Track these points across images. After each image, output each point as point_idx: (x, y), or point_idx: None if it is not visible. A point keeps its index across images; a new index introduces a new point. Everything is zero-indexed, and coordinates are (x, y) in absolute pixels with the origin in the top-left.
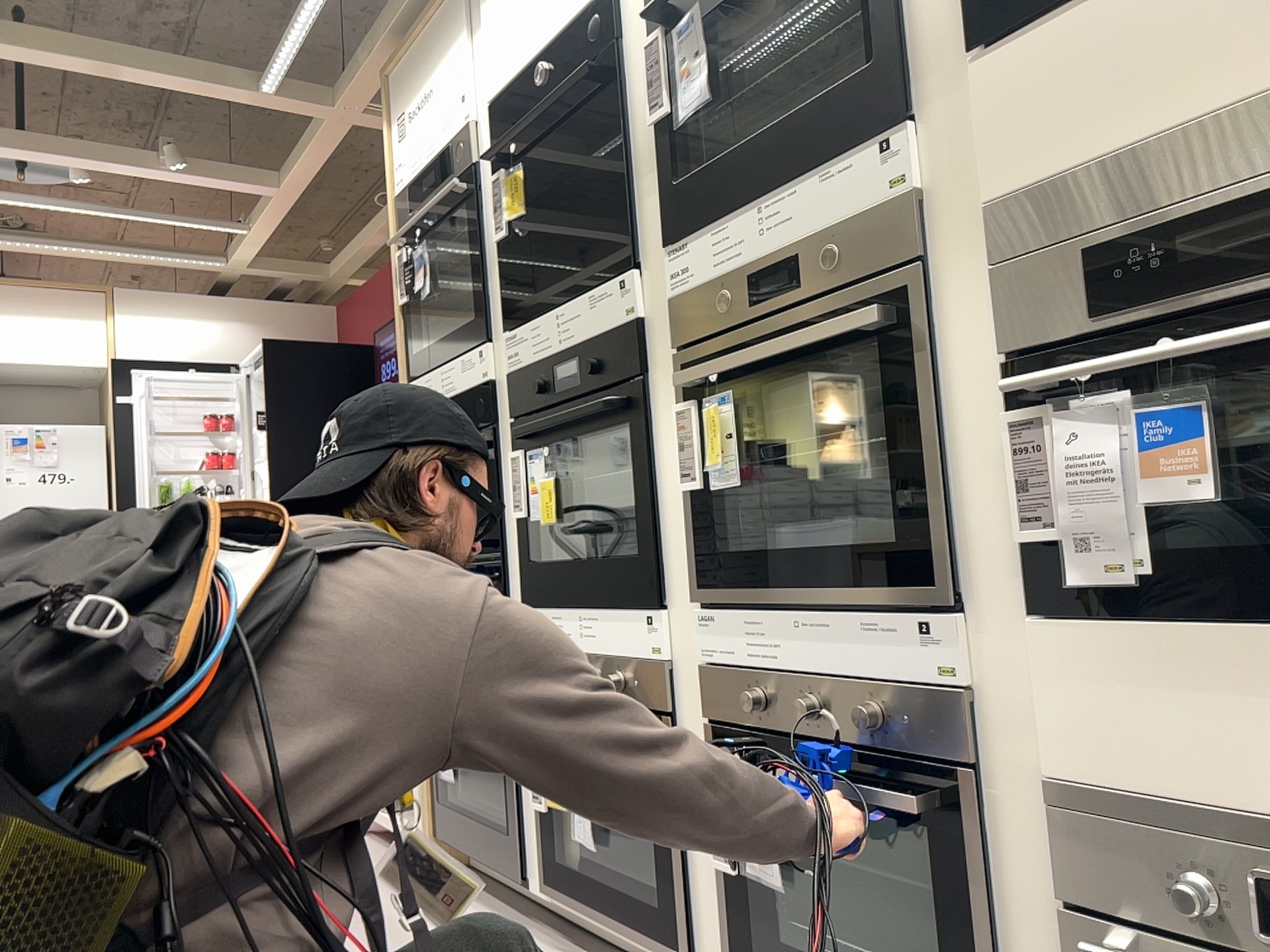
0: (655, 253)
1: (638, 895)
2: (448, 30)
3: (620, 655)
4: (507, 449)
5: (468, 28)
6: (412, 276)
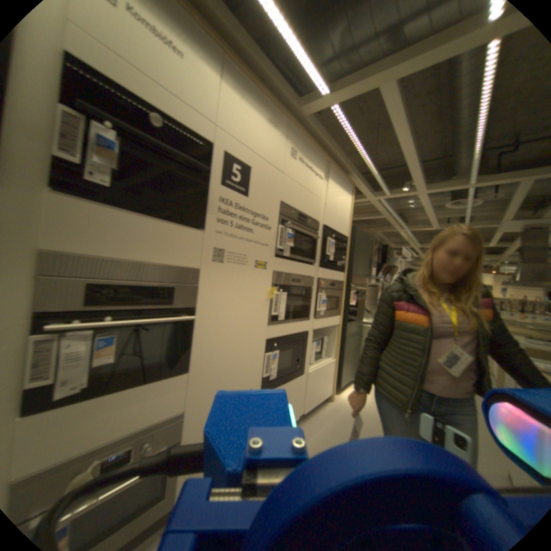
0: None
1: None
2: None
3: None
4: None
5: None
6: None
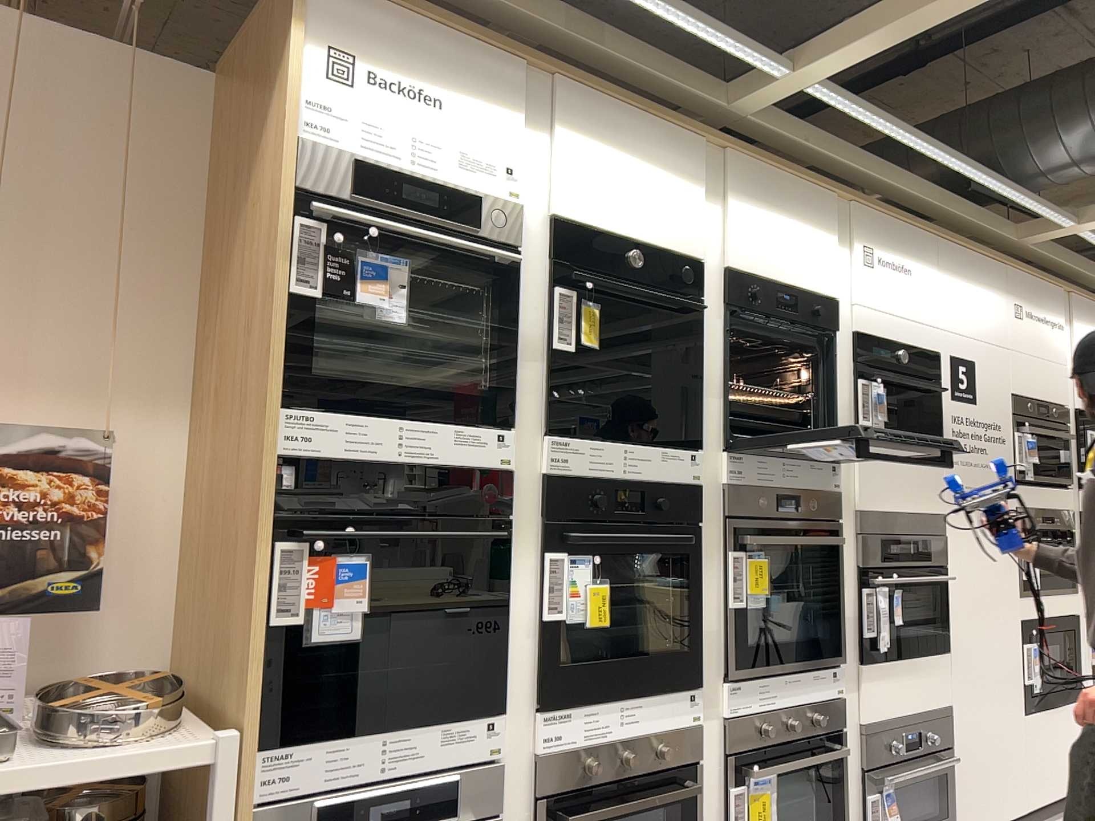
0: (712, 448)
1: None
2: (495, 82)
3: (664, 728)
4: (524, 547)
5: (526, 114)
6: (350, 277)
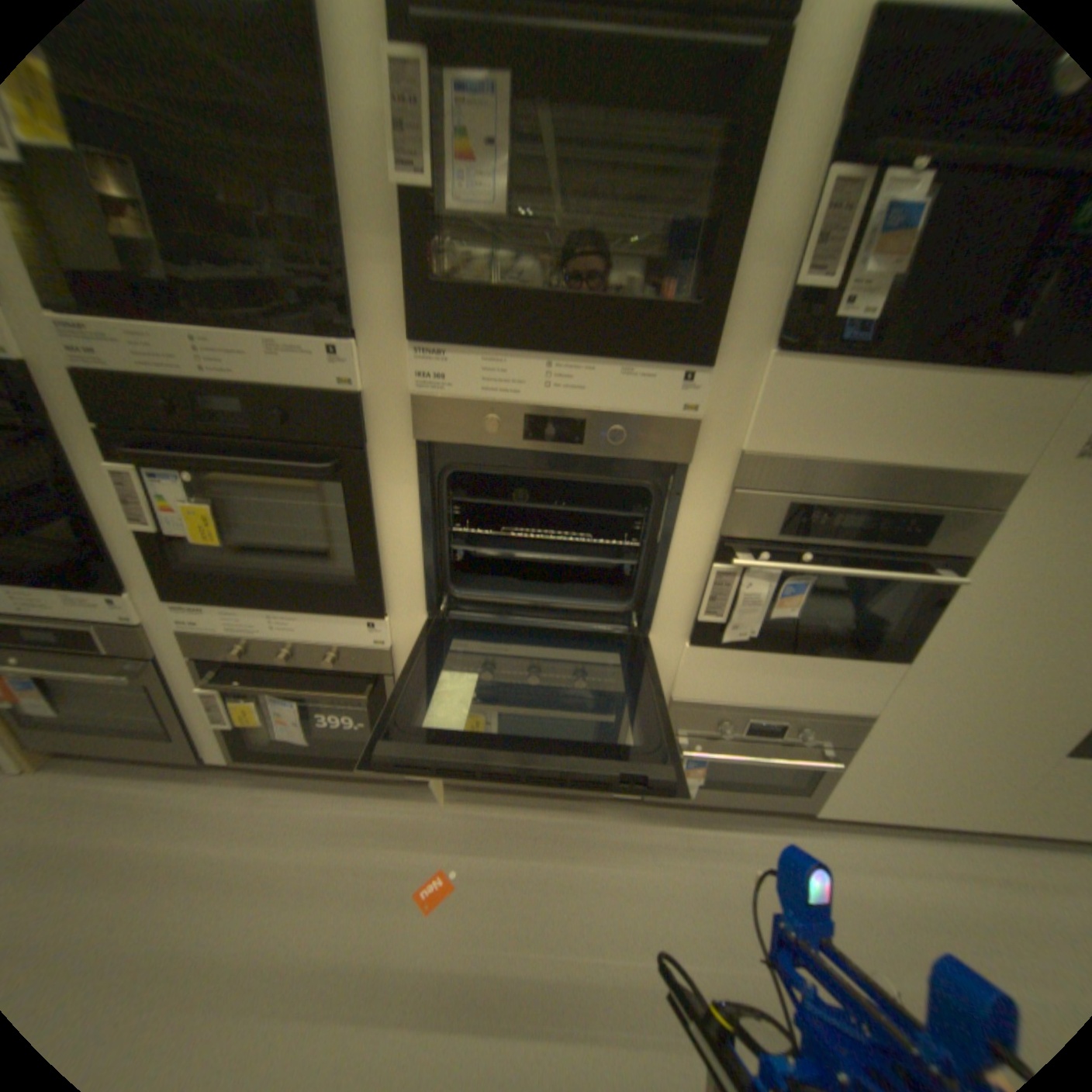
0: (384, 332)
1: (328, 743)
2: None
3: (332, 643)
4: (86, 451)
5: None
6: None
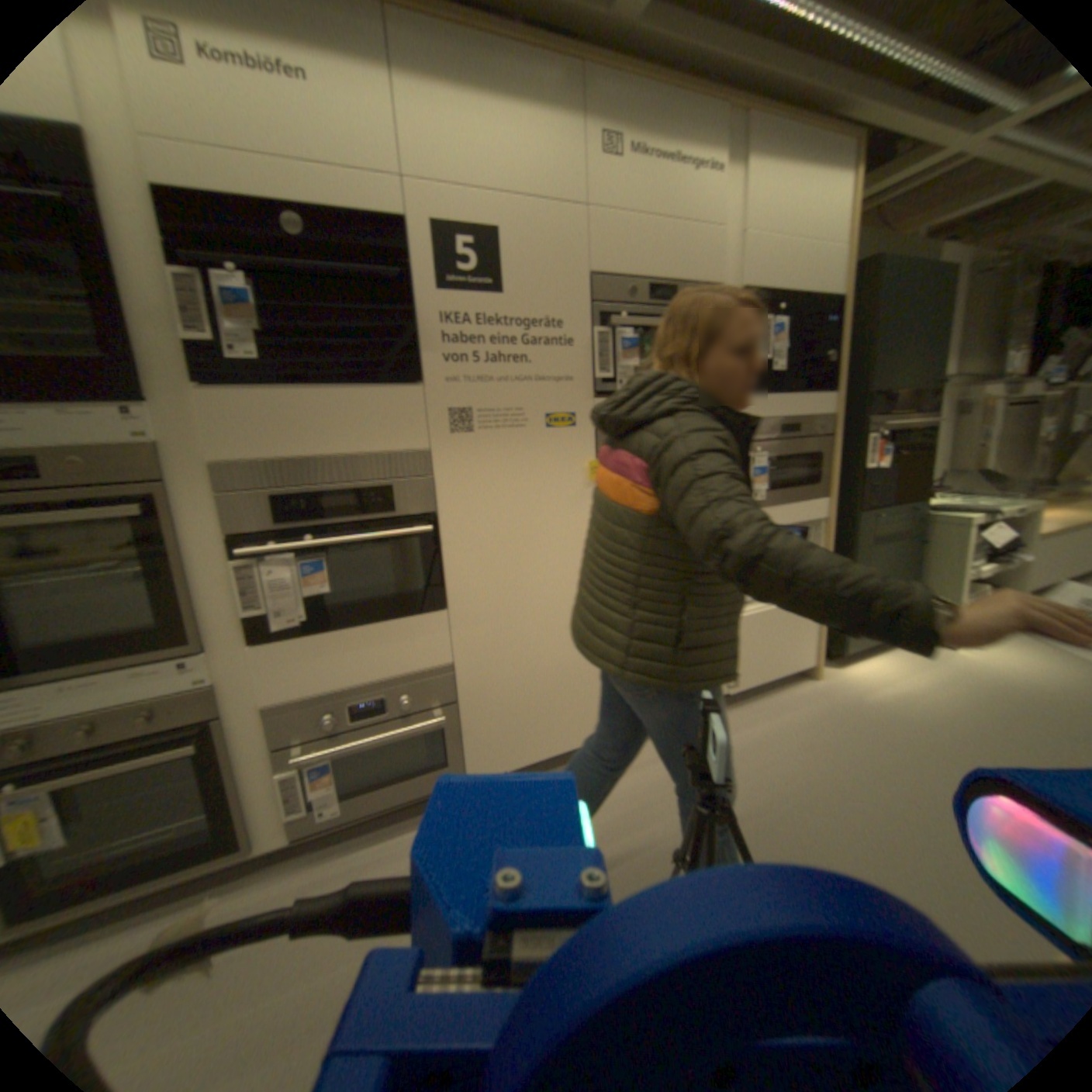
0: None
1: None
2: None
3: None
4: None
5: None
6: None
